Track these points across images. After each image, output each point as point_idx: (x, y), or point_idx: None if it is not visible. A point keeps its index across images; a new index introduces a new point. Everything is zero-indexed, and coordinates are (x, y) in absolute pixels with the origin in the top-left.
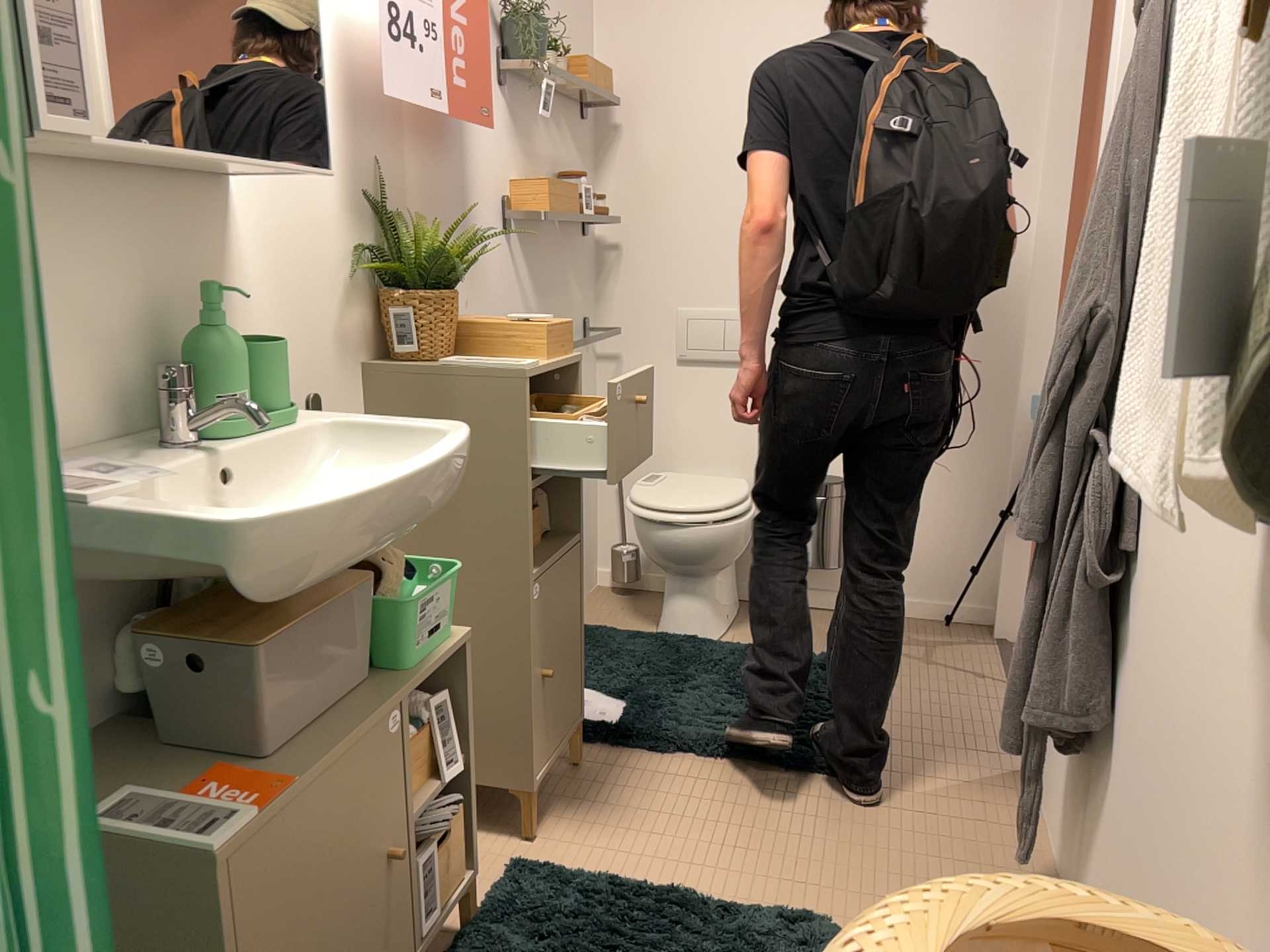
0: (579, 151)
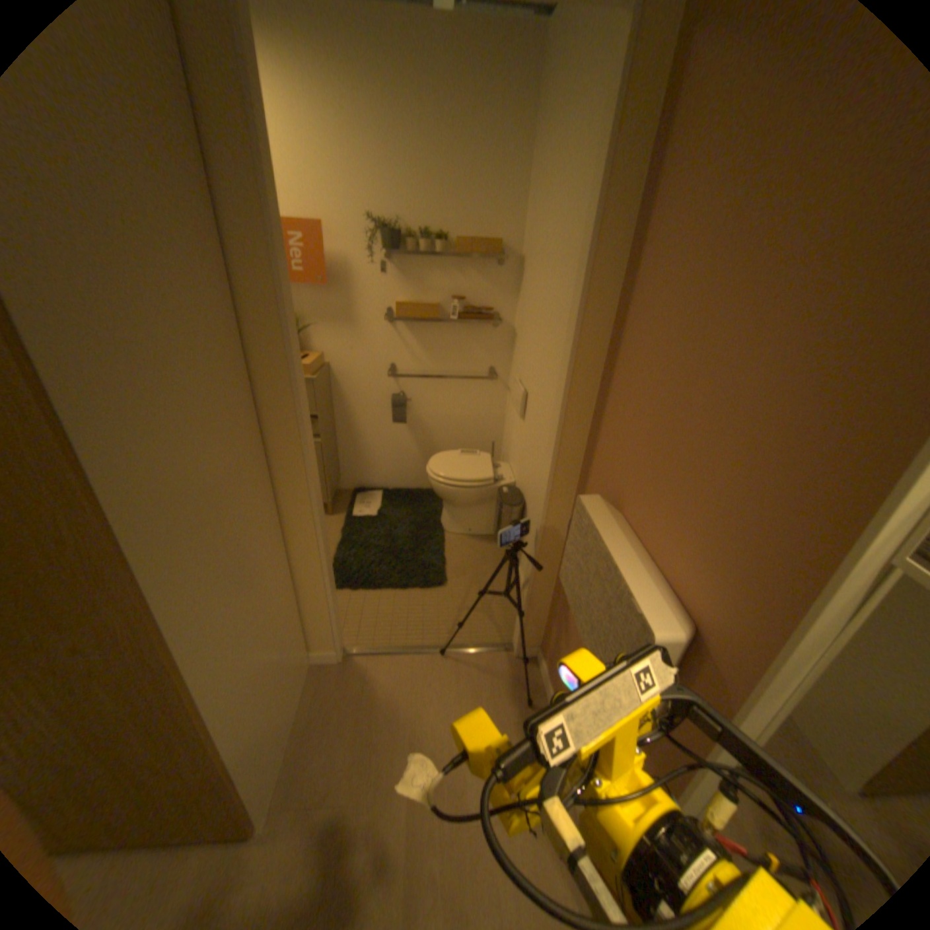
0: (491, 282)
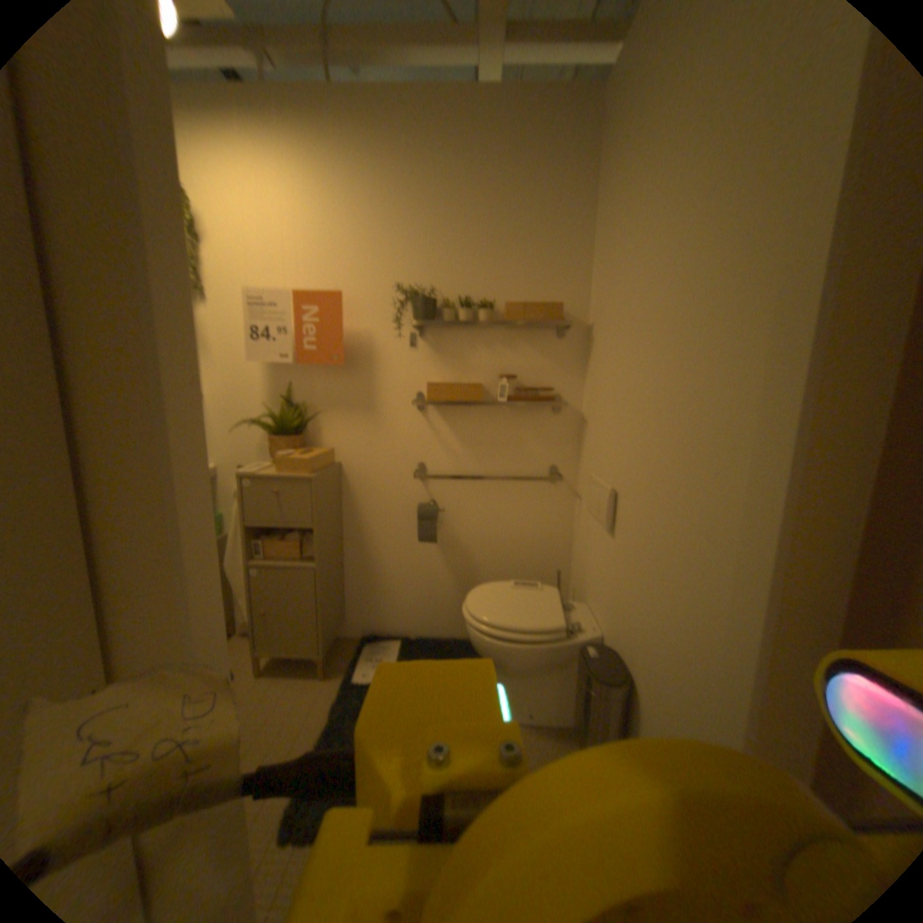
0: (551, 353)
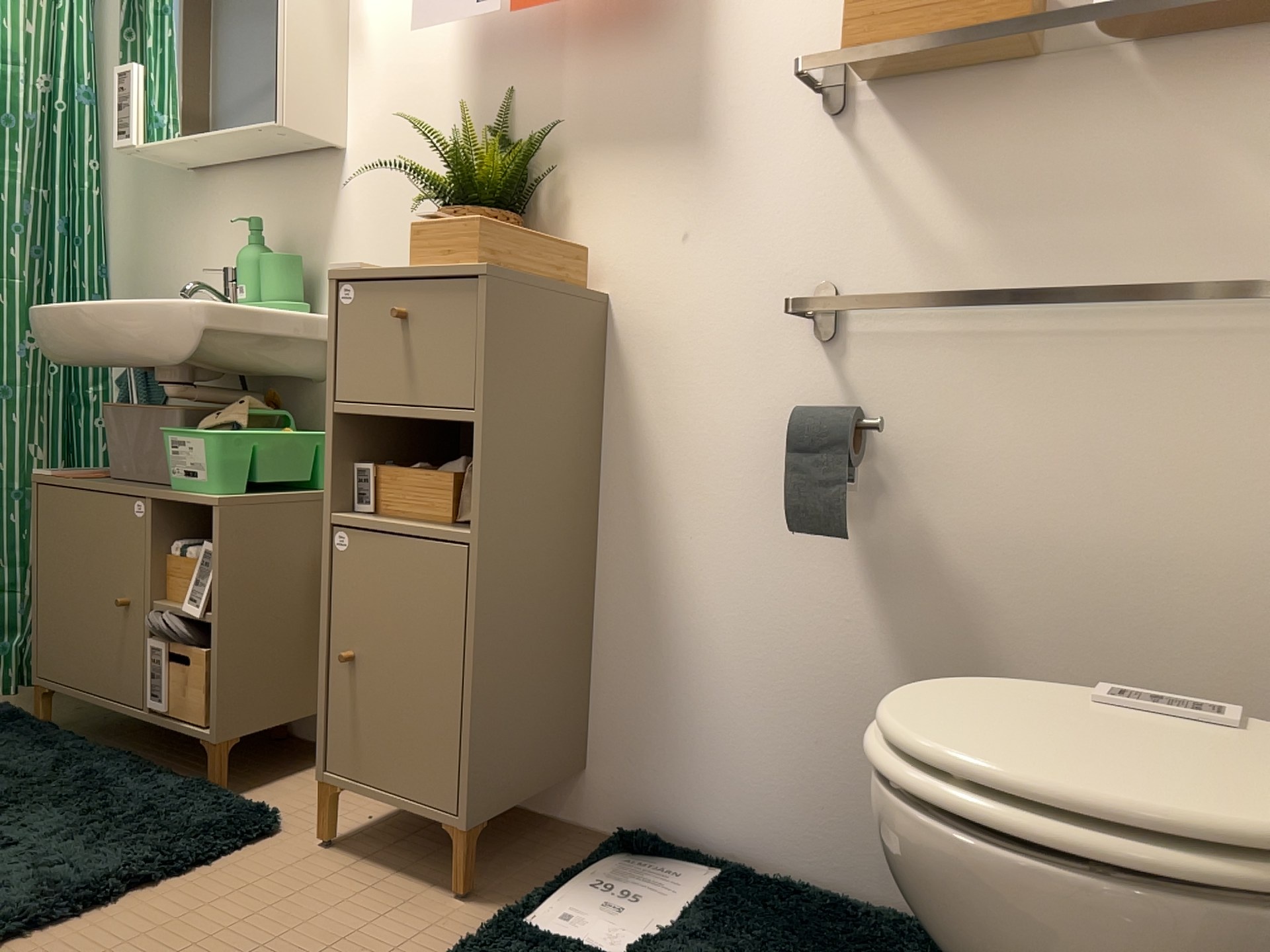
0: None
